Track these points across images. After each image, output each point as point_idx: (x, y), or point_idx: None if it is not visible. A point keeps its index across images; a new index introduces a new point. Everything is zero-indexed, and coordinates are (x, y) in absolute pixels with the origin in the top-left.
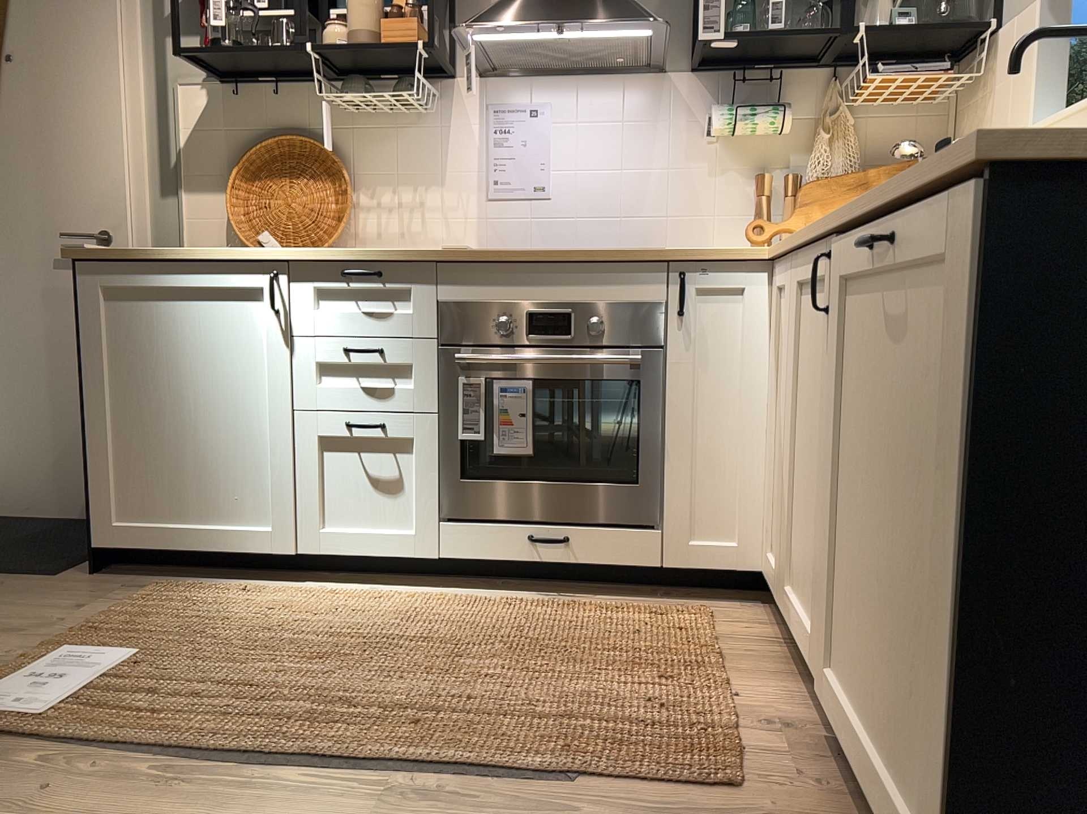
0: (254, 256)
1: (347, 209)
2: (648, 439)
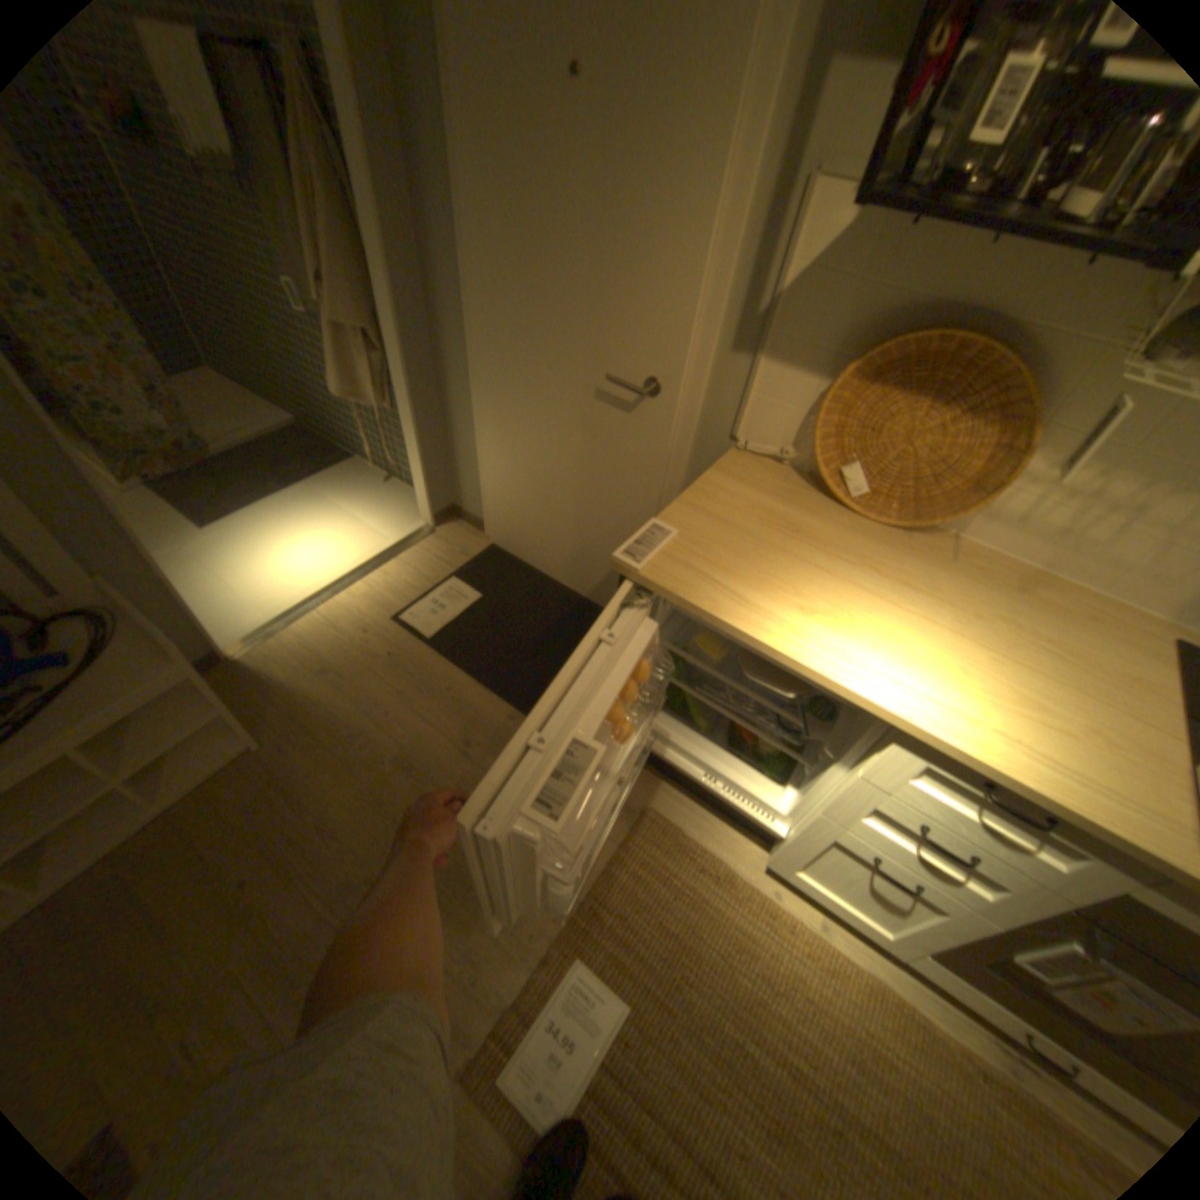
0: (863, 701)
1: (1006, 487)
2: None
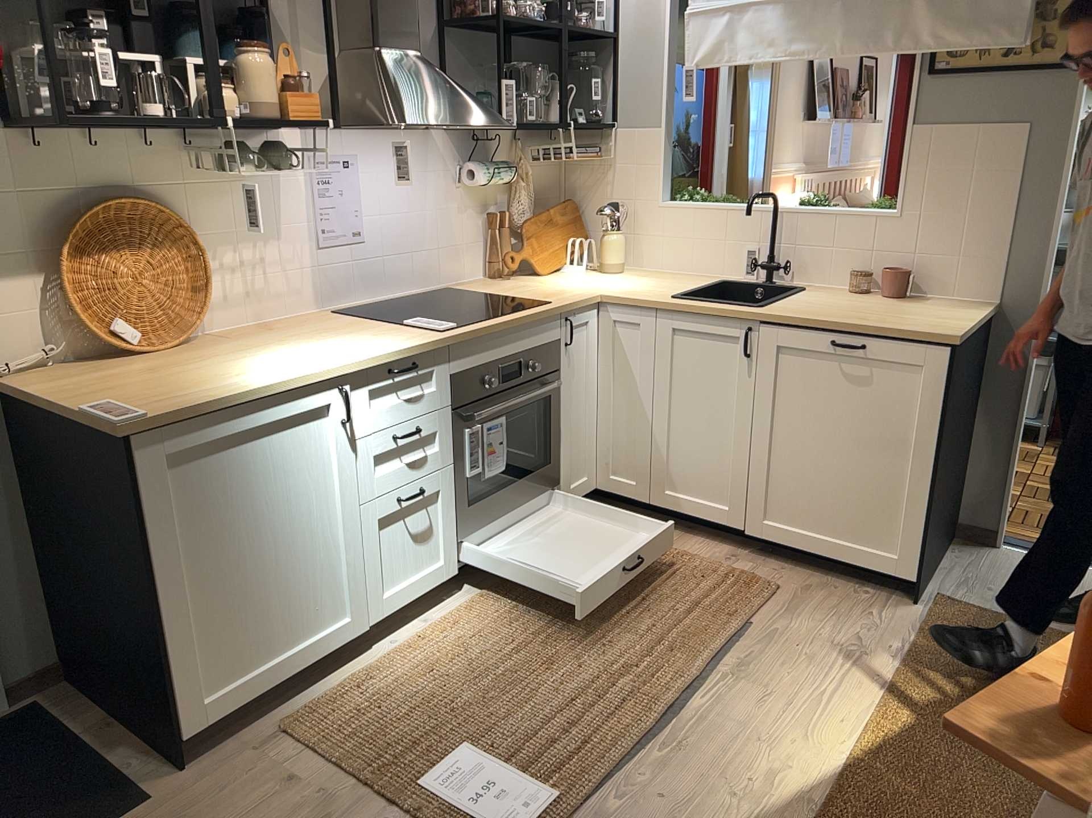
0: (324, 376)
1: (212, 280)
2: (552, 432)
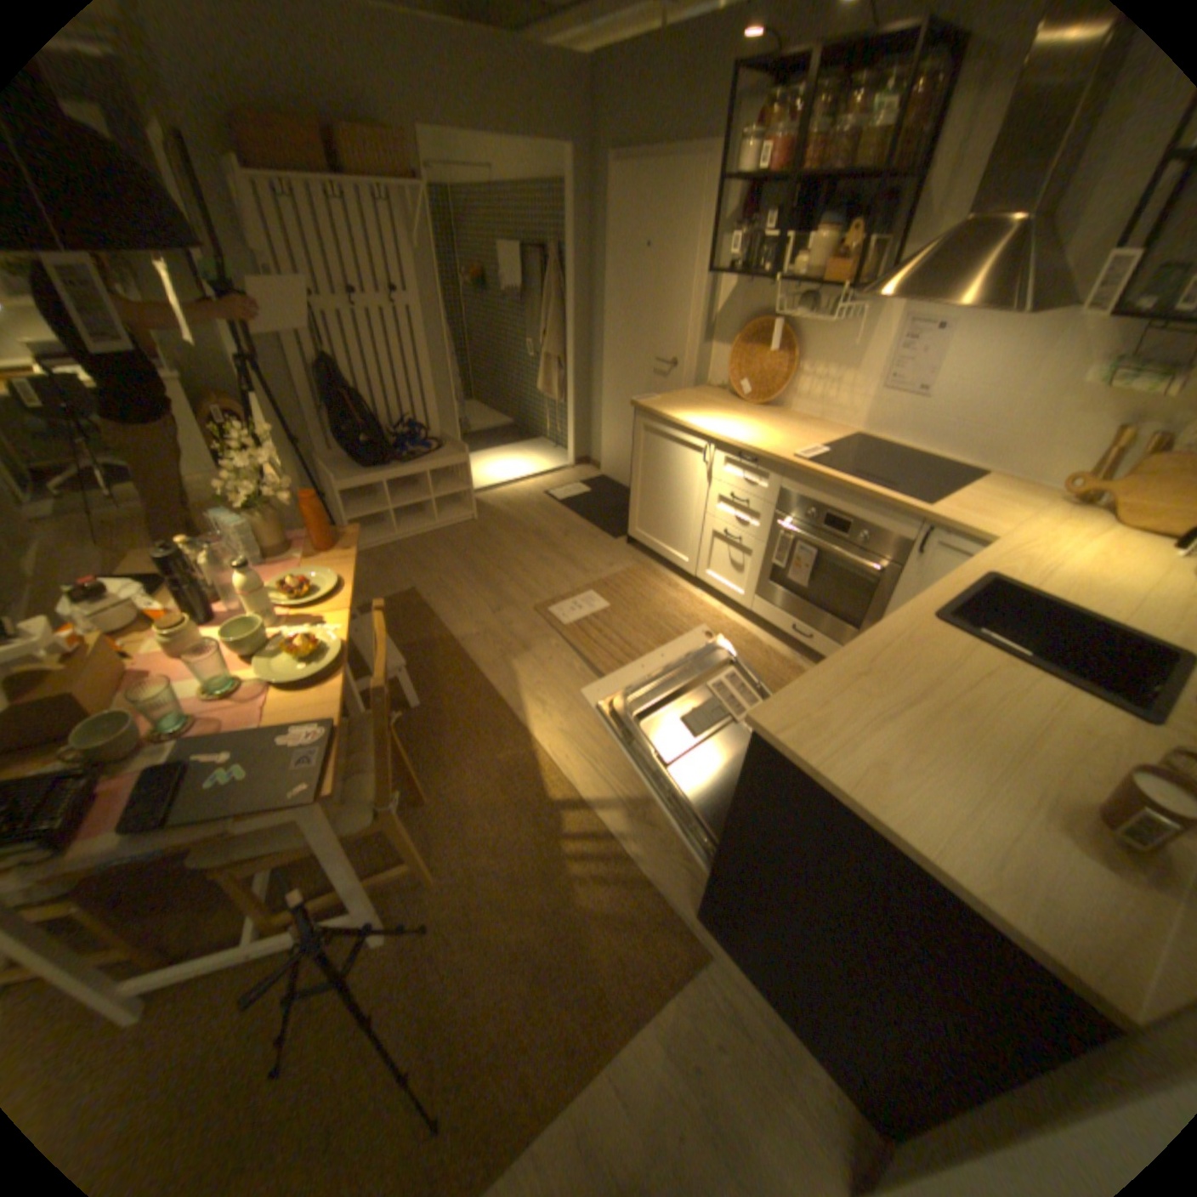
0: (700, 431)
1: (789, 377)
2: (871, 610)
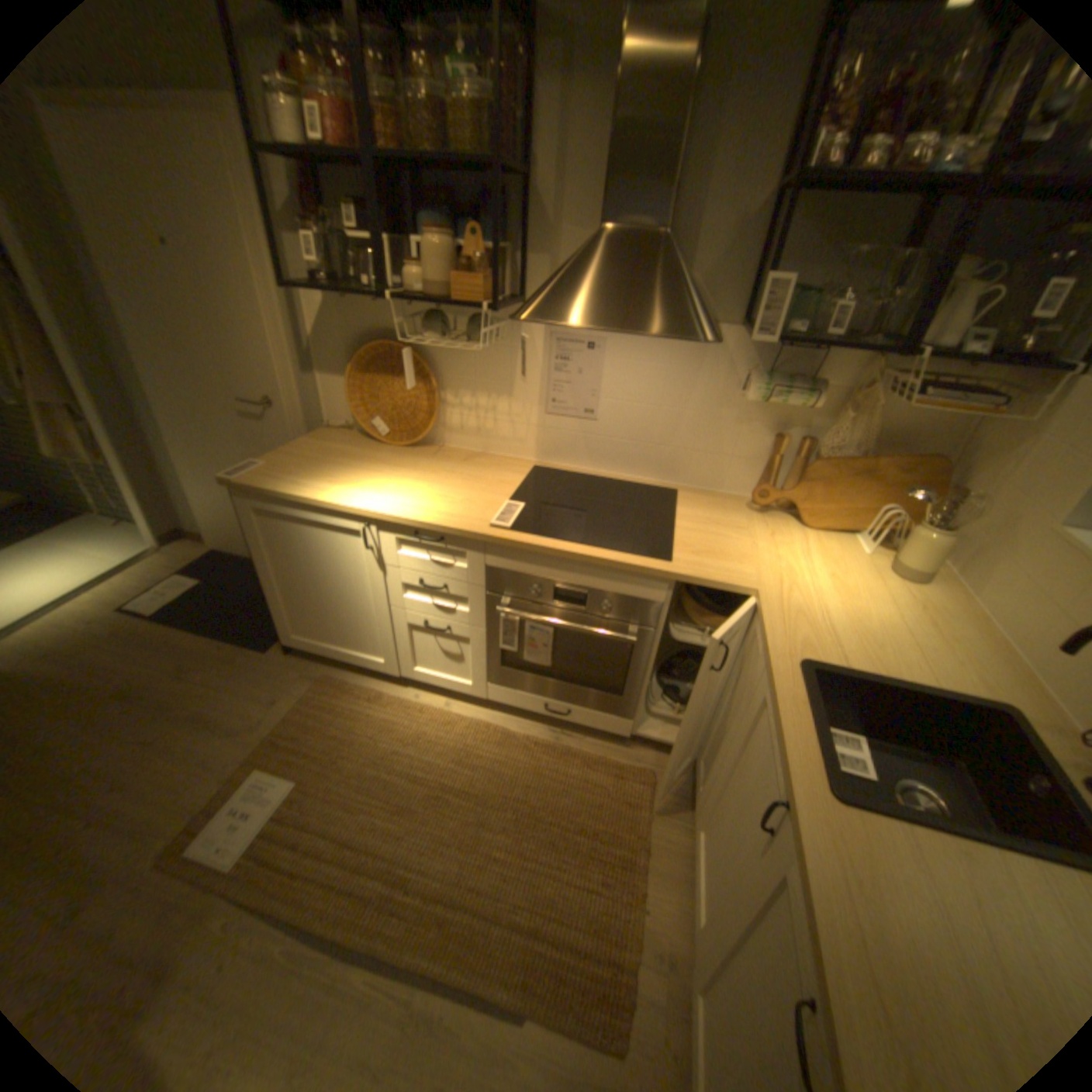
0: (348, 511)
1: (434, 411)
2: (630, 673)
